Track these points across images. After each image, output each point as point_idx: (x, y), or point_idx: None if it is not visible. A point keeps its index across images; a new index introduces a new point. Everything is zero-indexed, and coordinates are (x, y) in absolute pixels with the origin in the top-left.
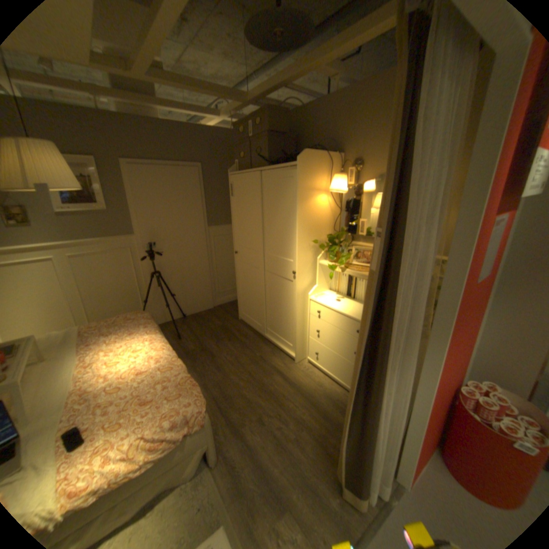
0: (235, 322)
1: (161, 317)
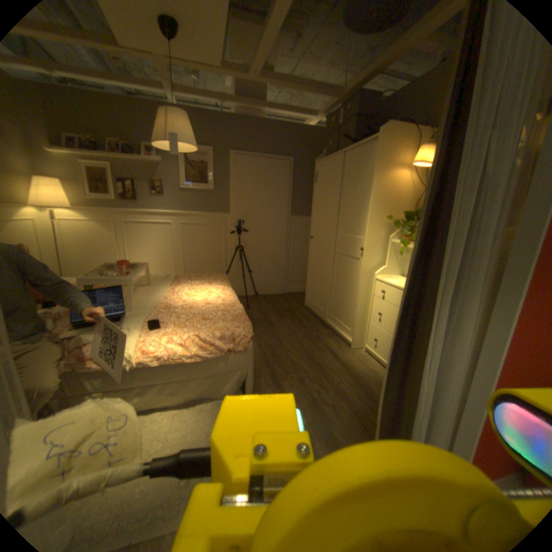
0: (299, 306)
1: (237, 290)
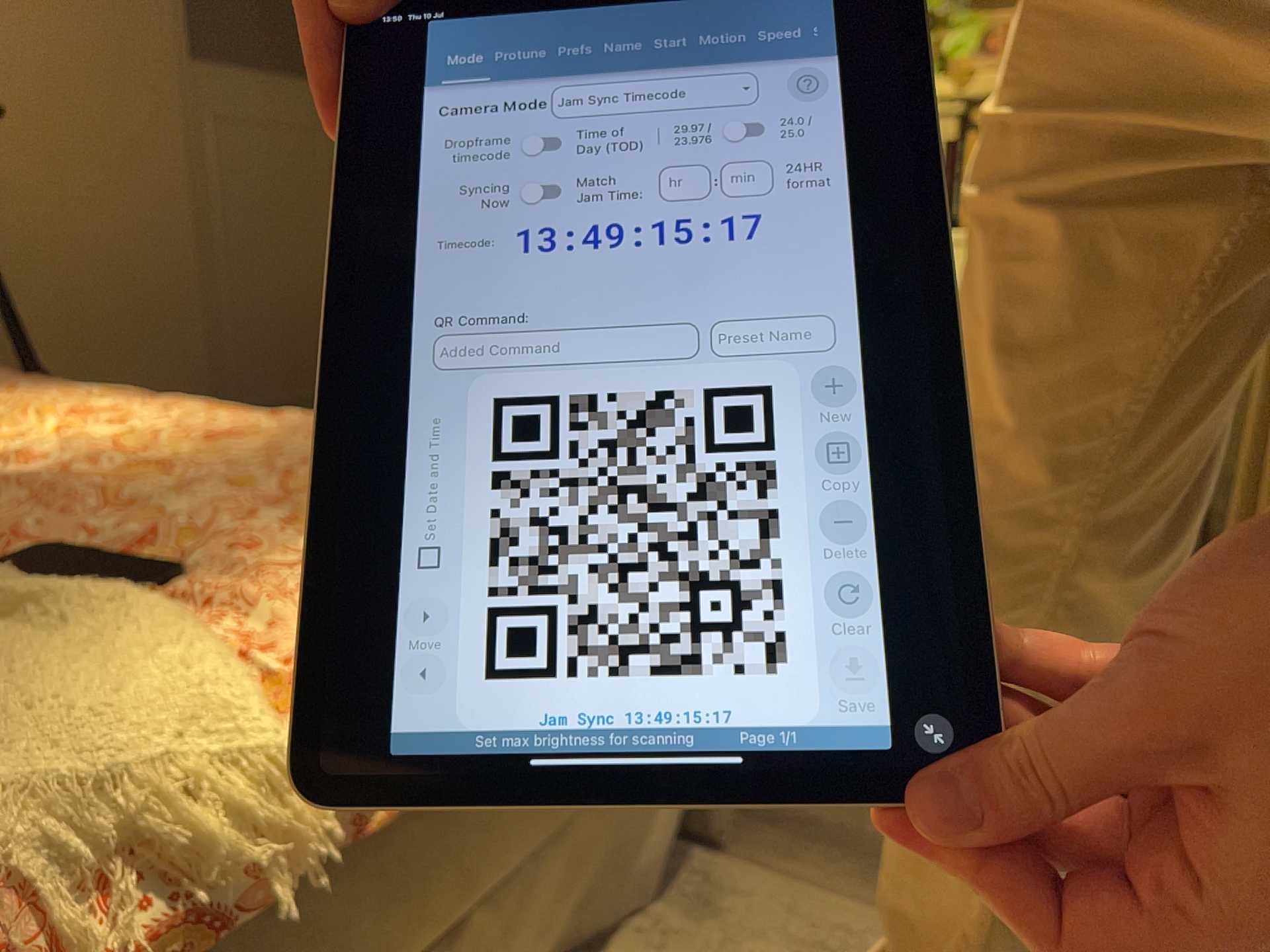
0: None
1: None
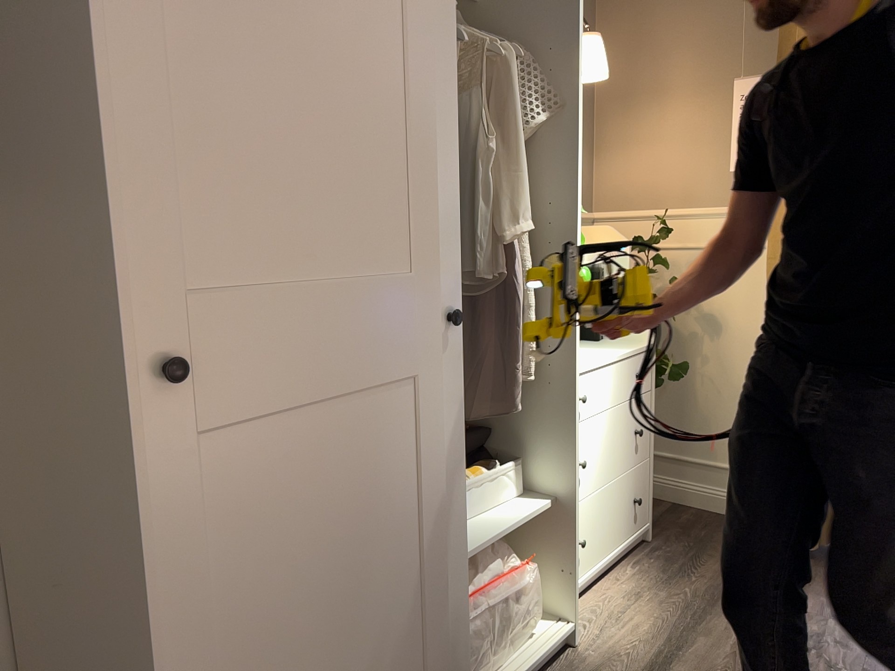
0: None
1: None
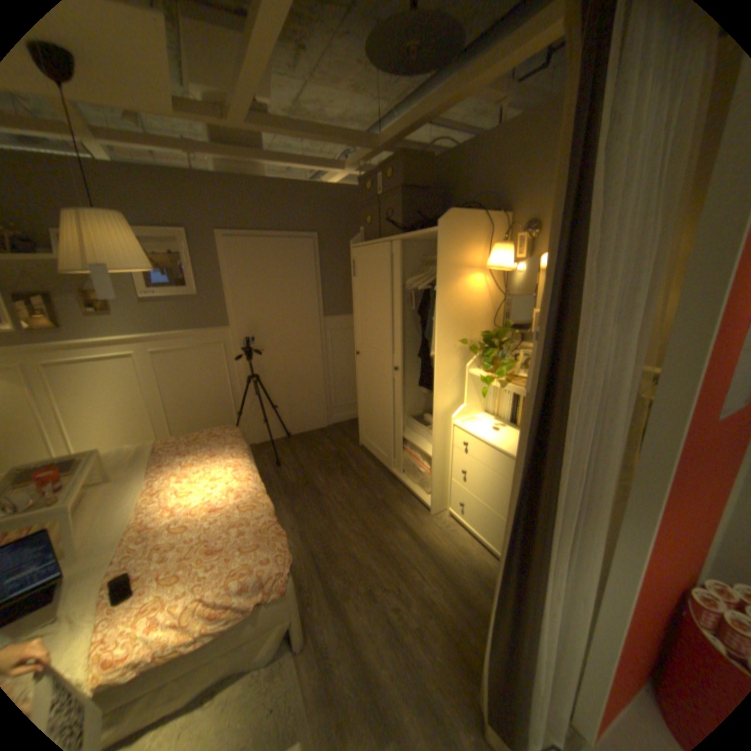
0: (353, 449)
1: (259, 435)
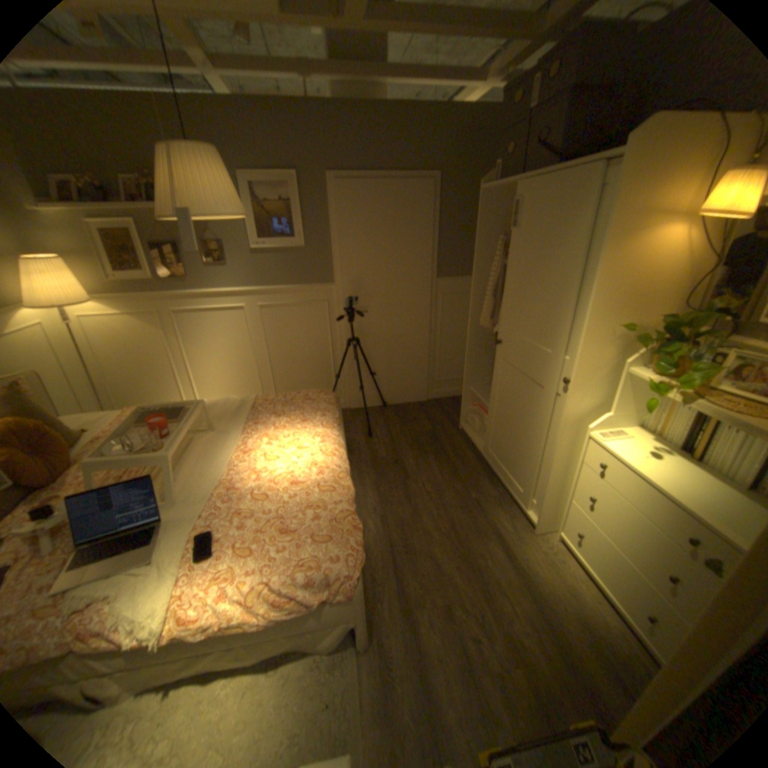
0: (451, 432)
1: (355, 400)
